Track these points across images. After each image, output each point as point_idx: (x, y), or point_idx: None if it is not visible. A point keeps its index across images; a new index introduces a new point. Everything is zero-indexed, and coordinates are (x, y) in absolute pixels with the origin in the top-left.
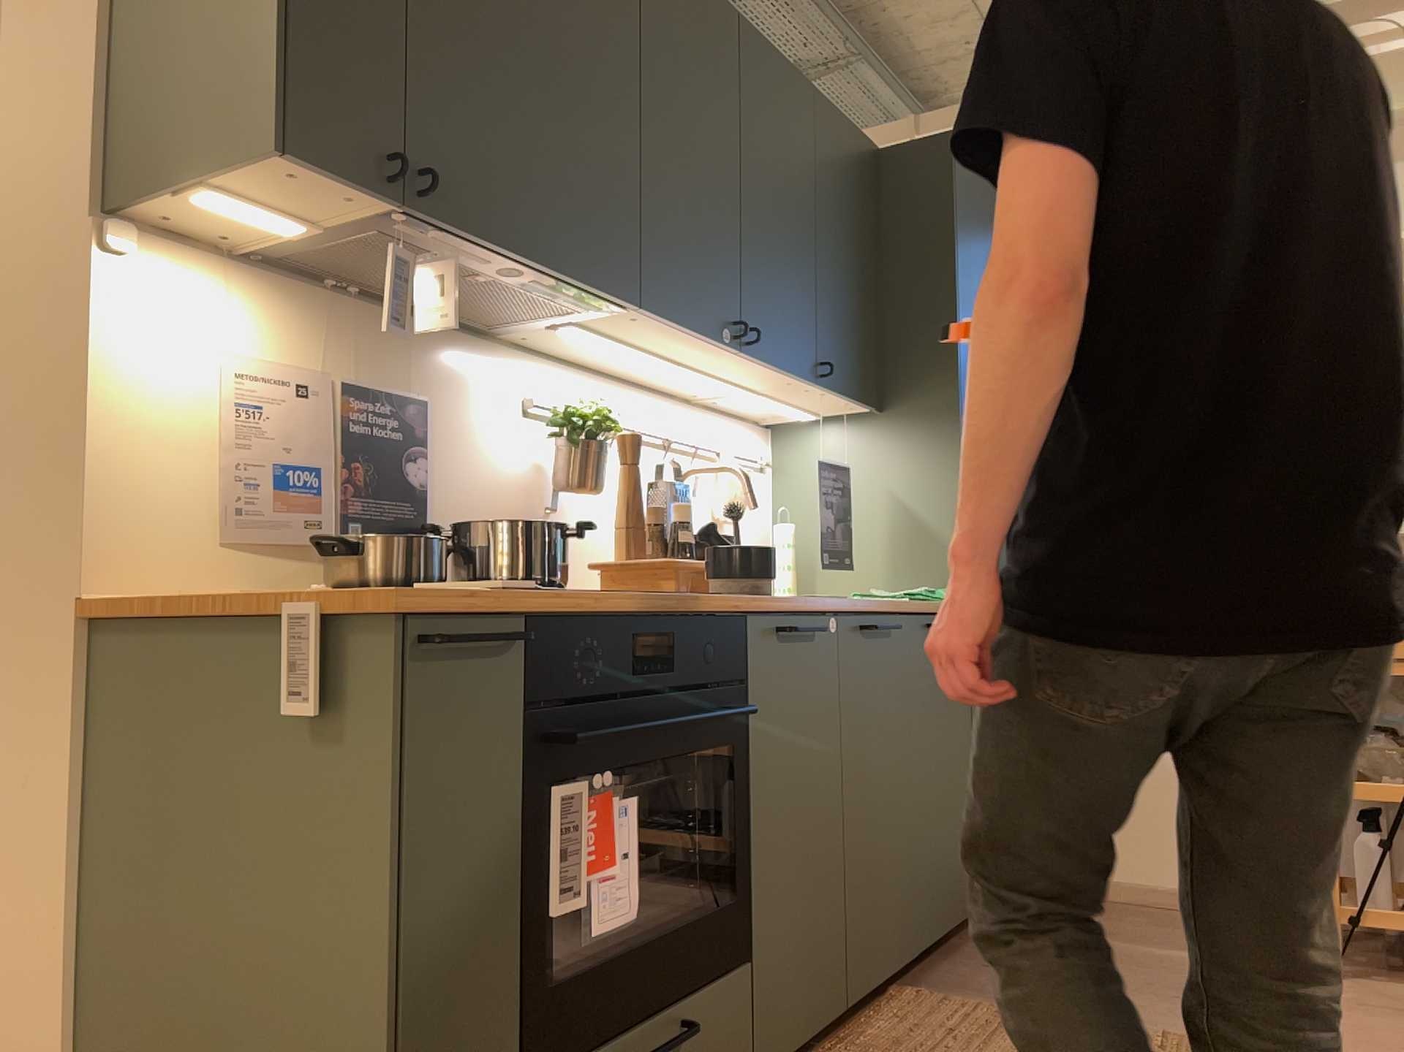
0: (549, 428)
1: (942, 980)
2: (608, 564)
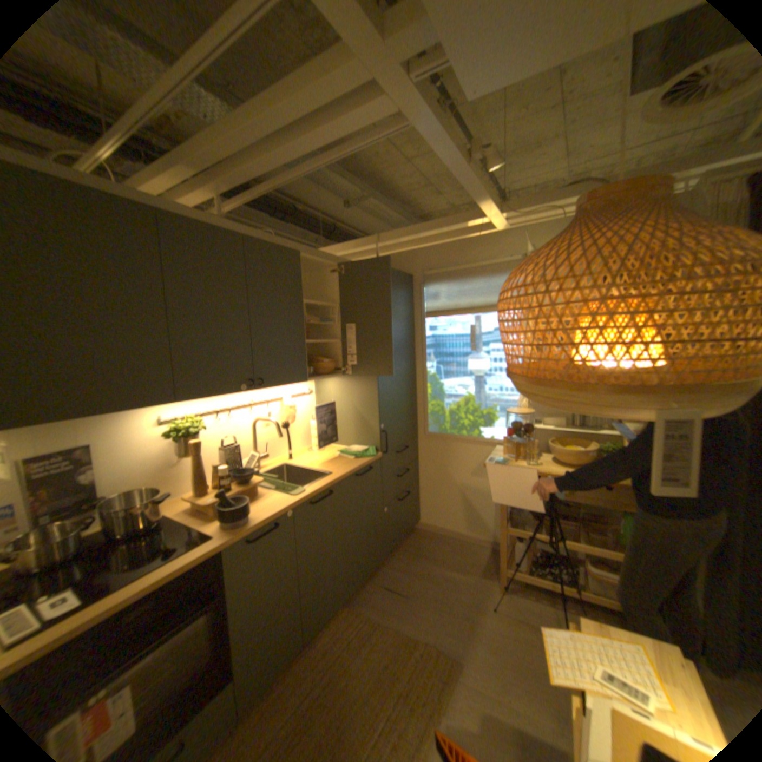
0: (167, 435)
1: (362, 599)
2: (187, 501)
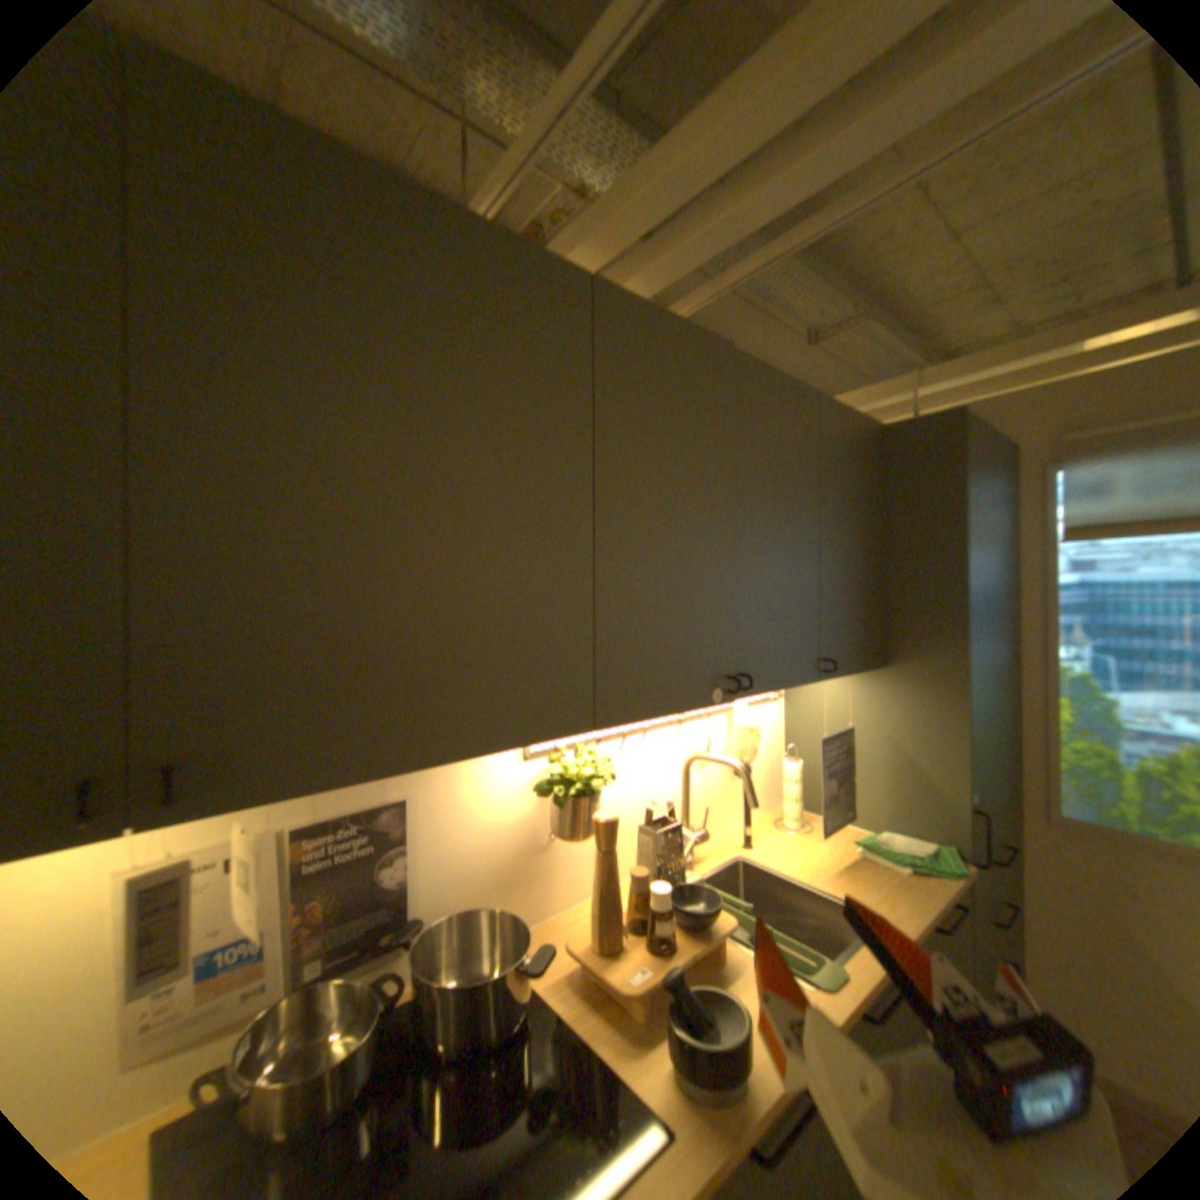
0: (541, 786)
1: None
2: (582, 961)
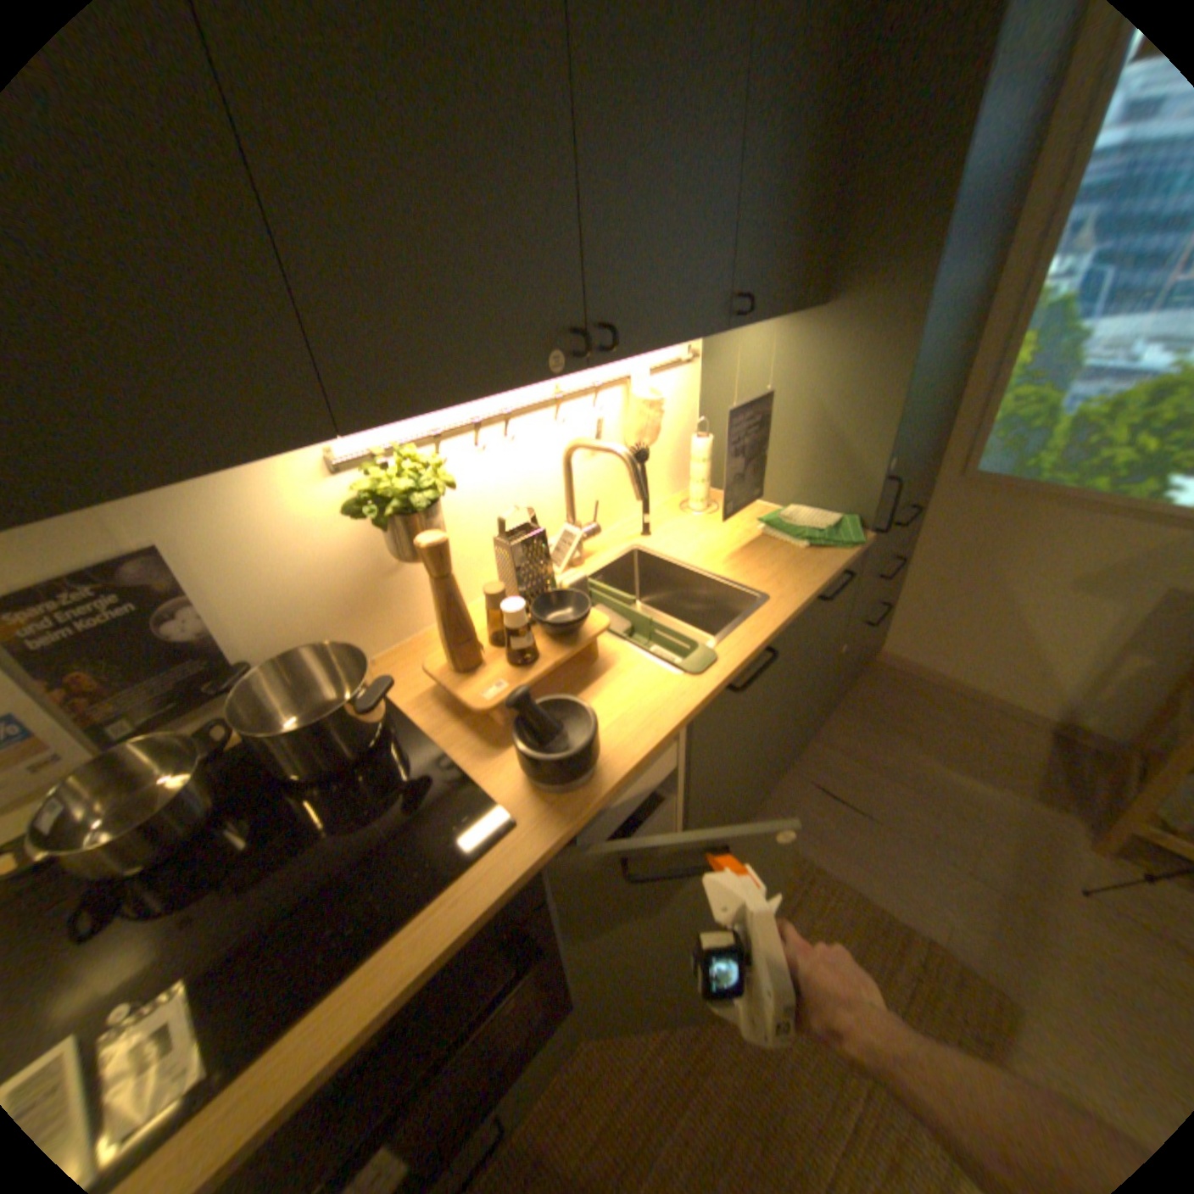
0: (354, 506)
1: (775, 803)
2: (436, 679)
